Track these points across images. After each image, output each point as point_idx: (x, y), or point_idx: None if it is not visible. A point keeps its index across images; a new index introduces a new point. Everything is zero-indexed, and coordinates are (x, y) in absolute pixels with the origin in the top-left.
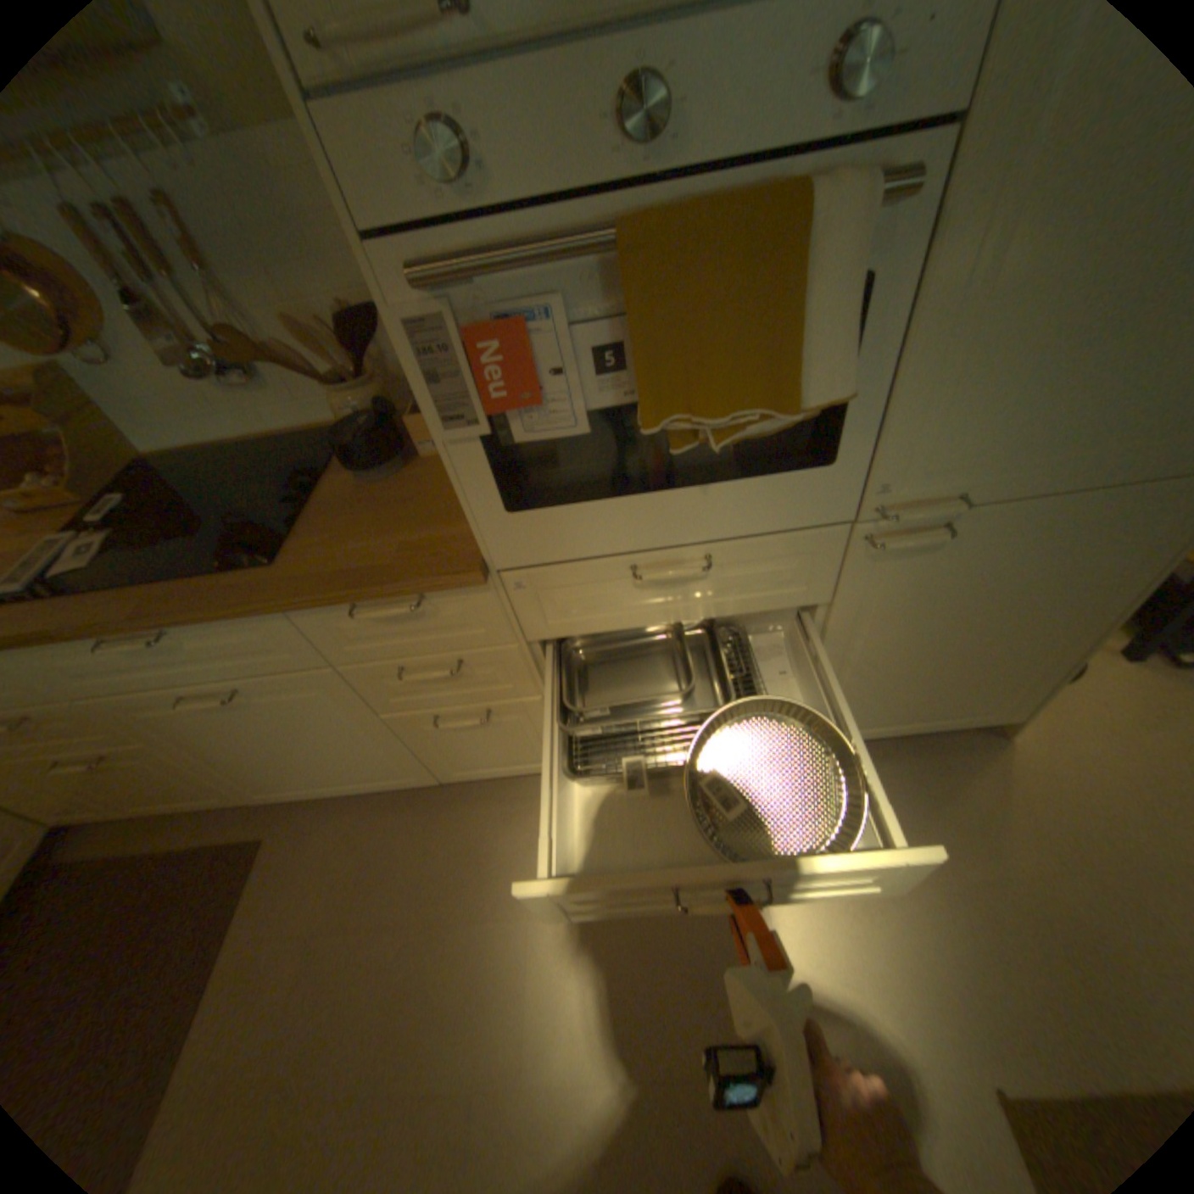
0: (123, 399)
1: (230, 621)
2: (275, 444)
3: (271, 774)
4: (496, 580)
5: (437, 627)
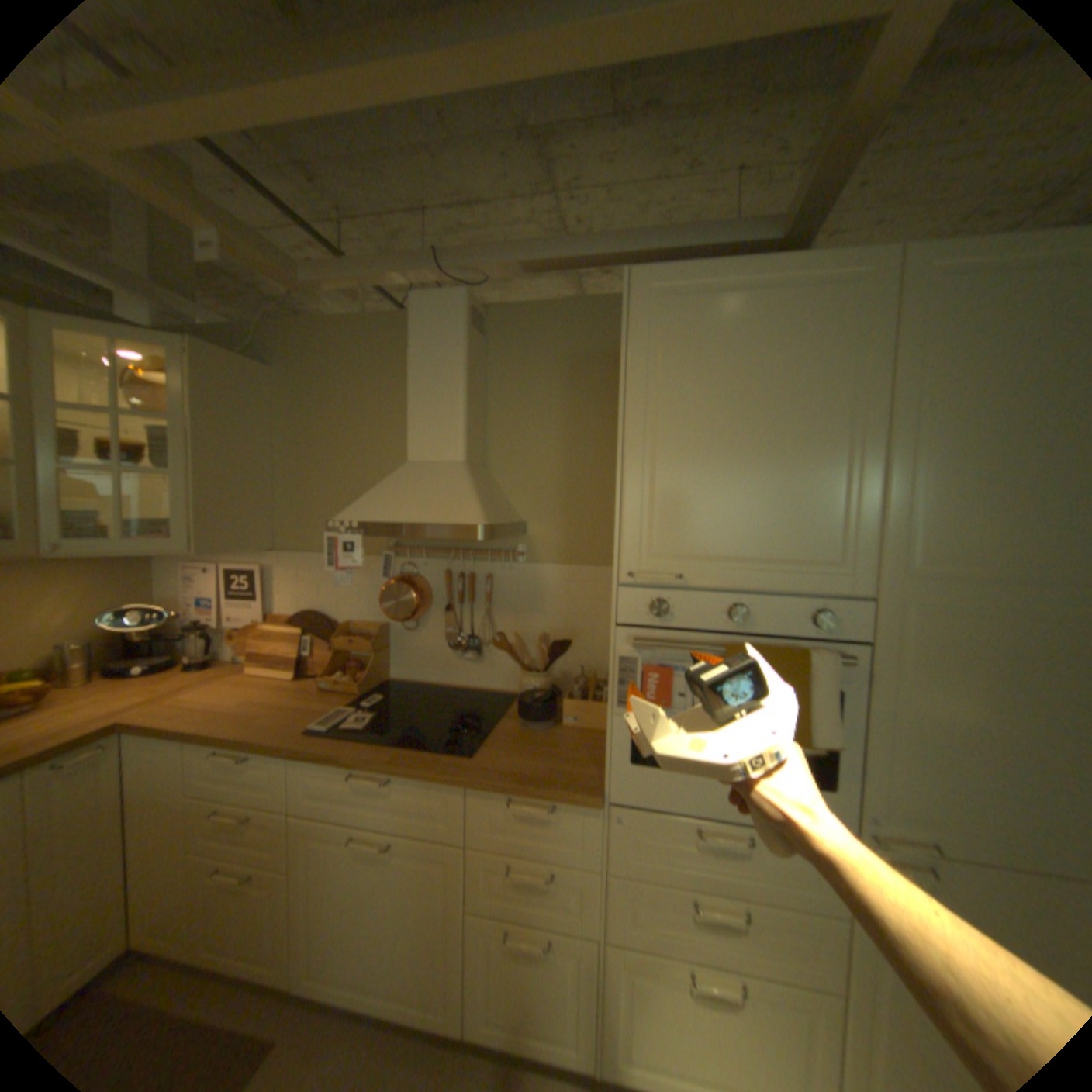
0: (405, 650)
1: (432, 789)
2: (469, 696)
3: (340, 957)
4: (606, 814)
5: (552, 840)
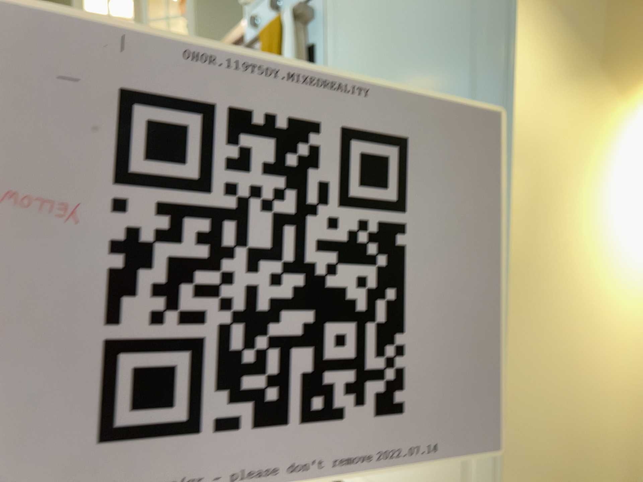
0: None
1: None
2: None
3: None
4: None
5: None
